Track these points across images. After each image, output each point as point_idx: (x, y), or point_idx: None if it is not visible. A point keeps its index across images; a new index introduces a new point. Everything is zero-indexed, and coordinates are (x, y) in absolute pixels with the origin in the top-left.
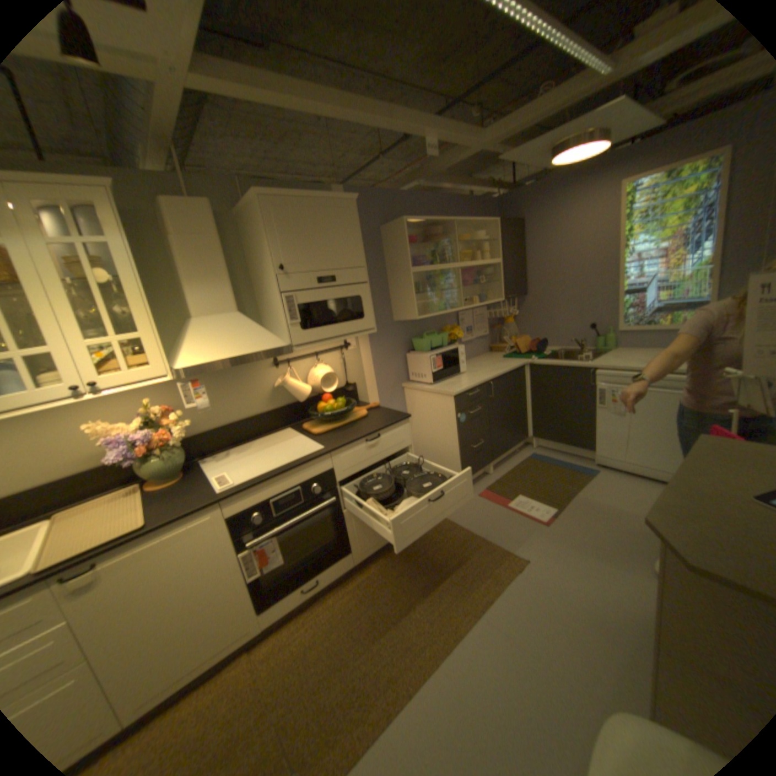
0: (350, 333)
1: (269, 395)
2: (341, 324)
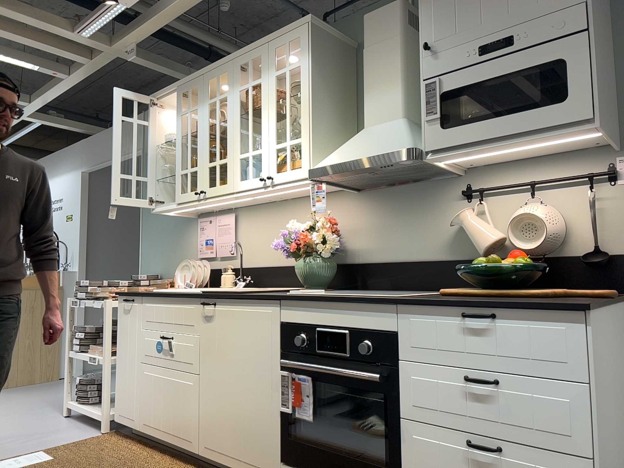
0: (533, 131)
1: (450, 238)
2: (509, 116)
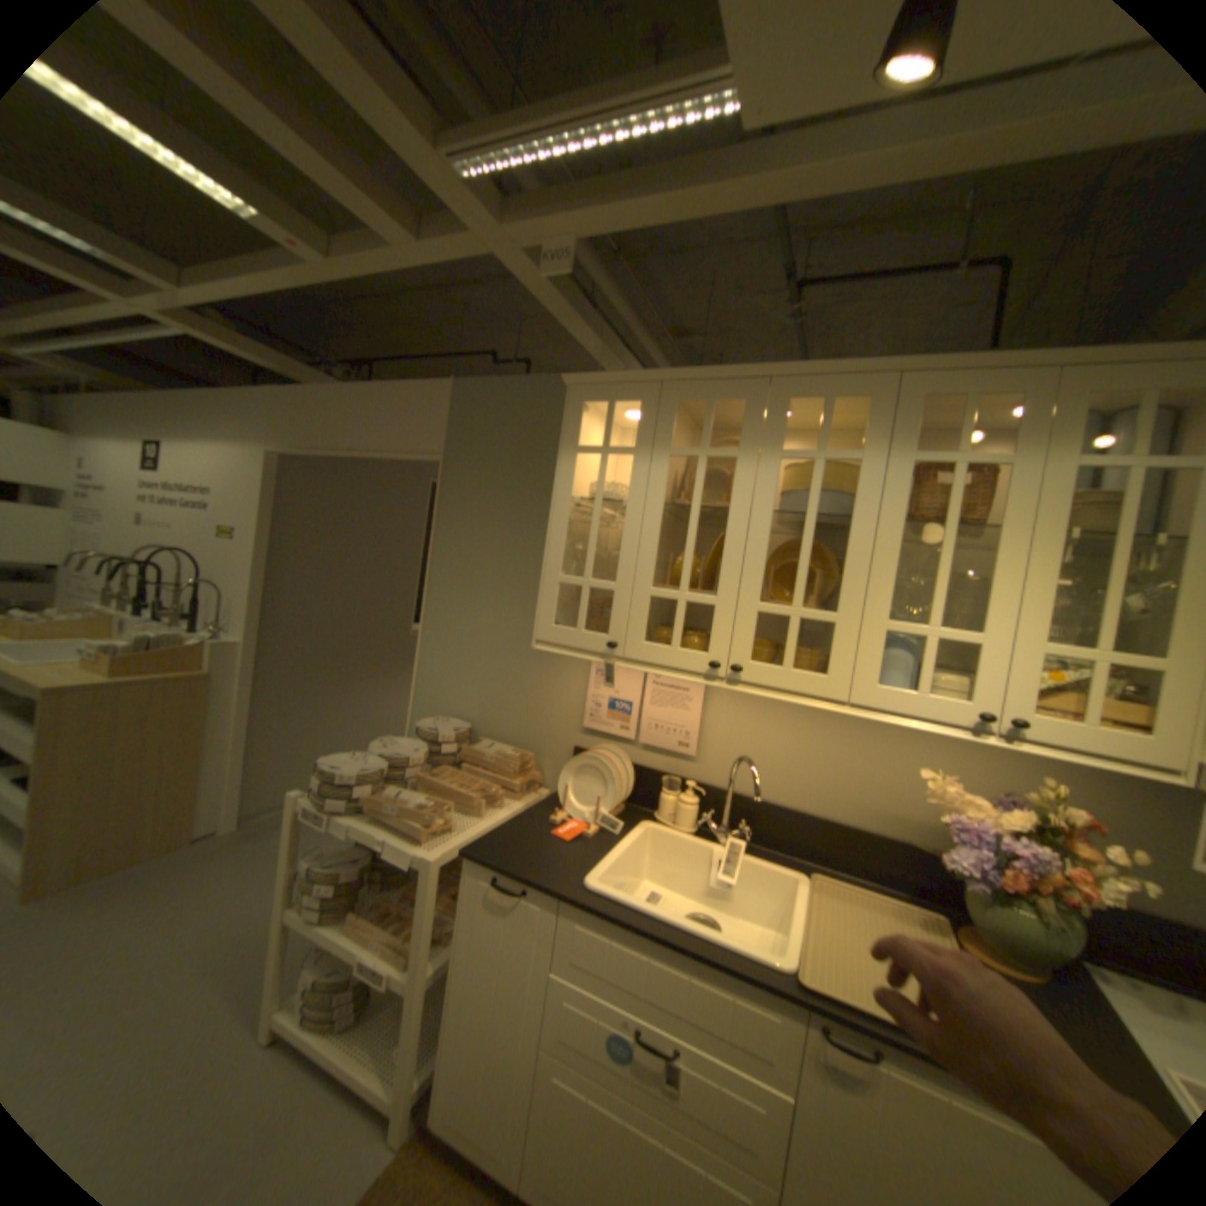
0: None
1: None
2: None
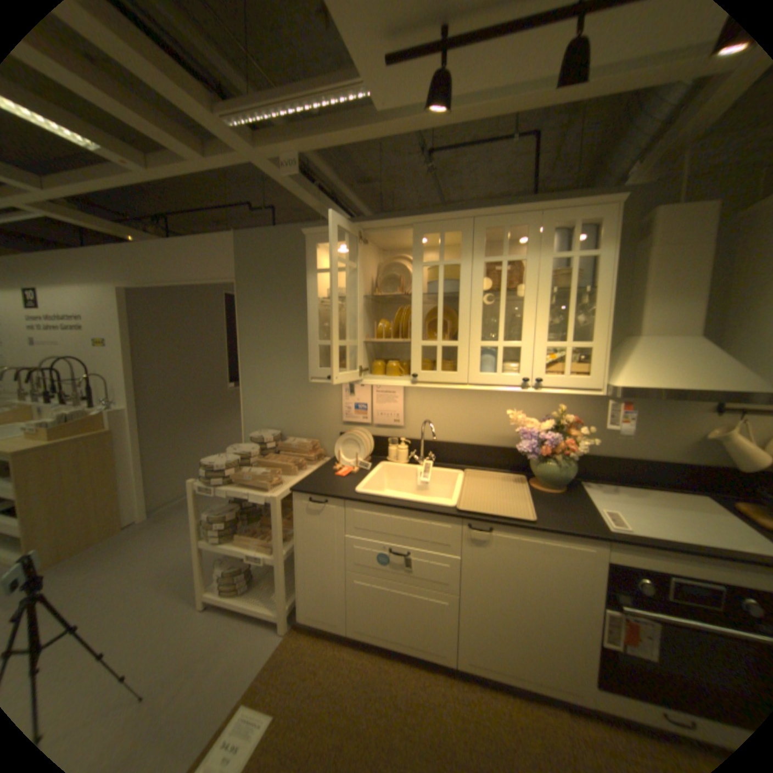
0: None
1: (694, 446)
2: None
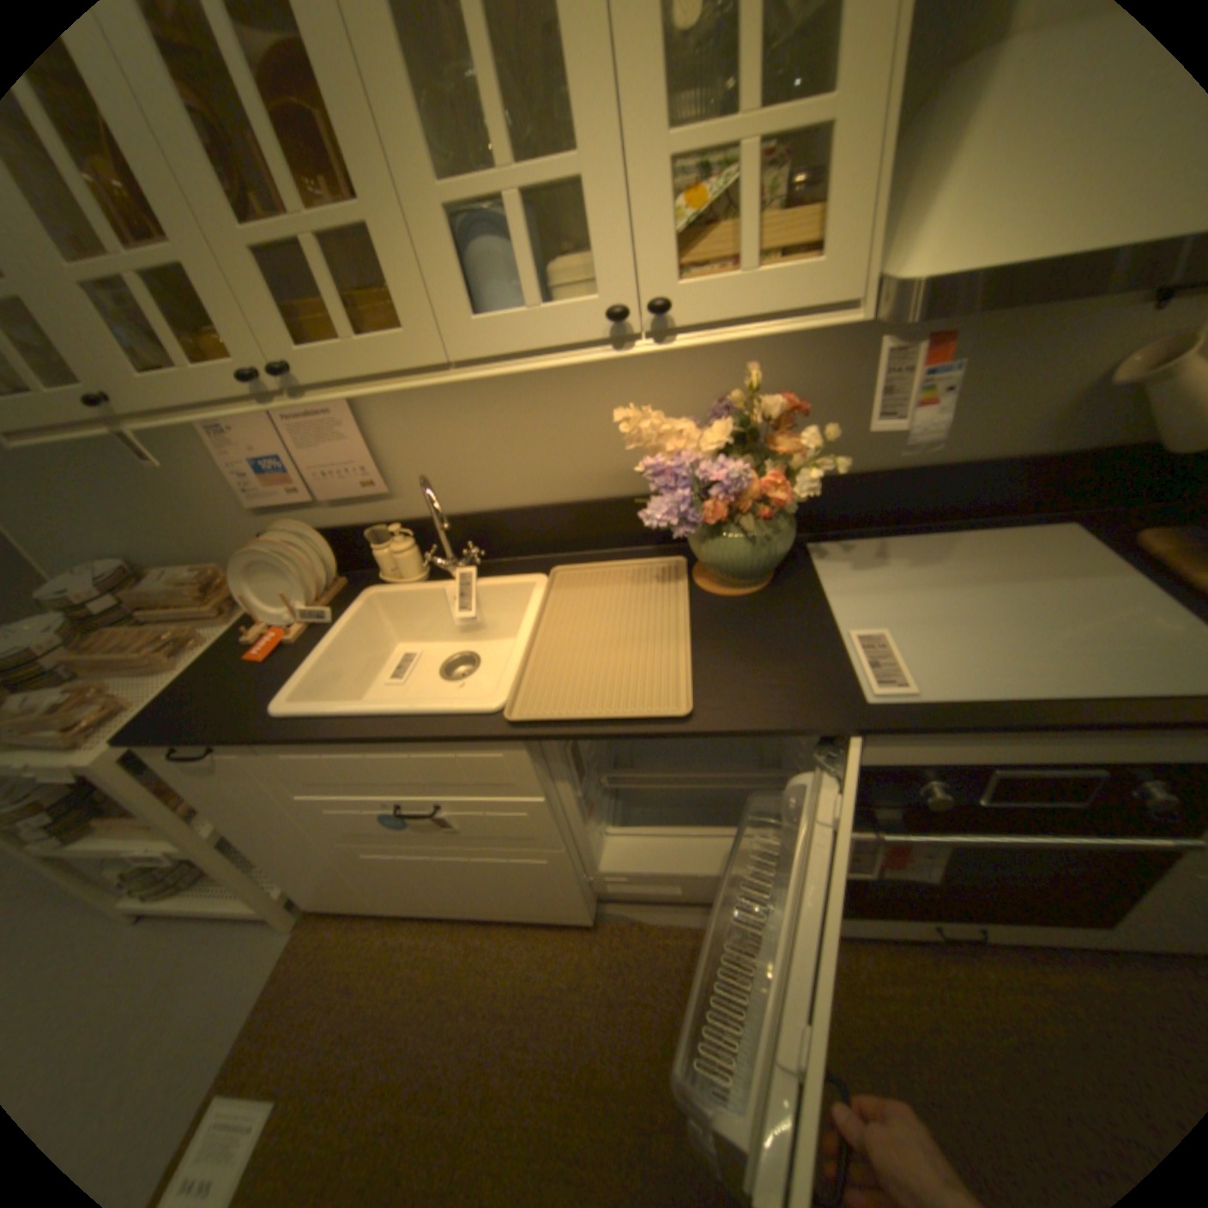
0: None
1: (1070, 405)
2: None
